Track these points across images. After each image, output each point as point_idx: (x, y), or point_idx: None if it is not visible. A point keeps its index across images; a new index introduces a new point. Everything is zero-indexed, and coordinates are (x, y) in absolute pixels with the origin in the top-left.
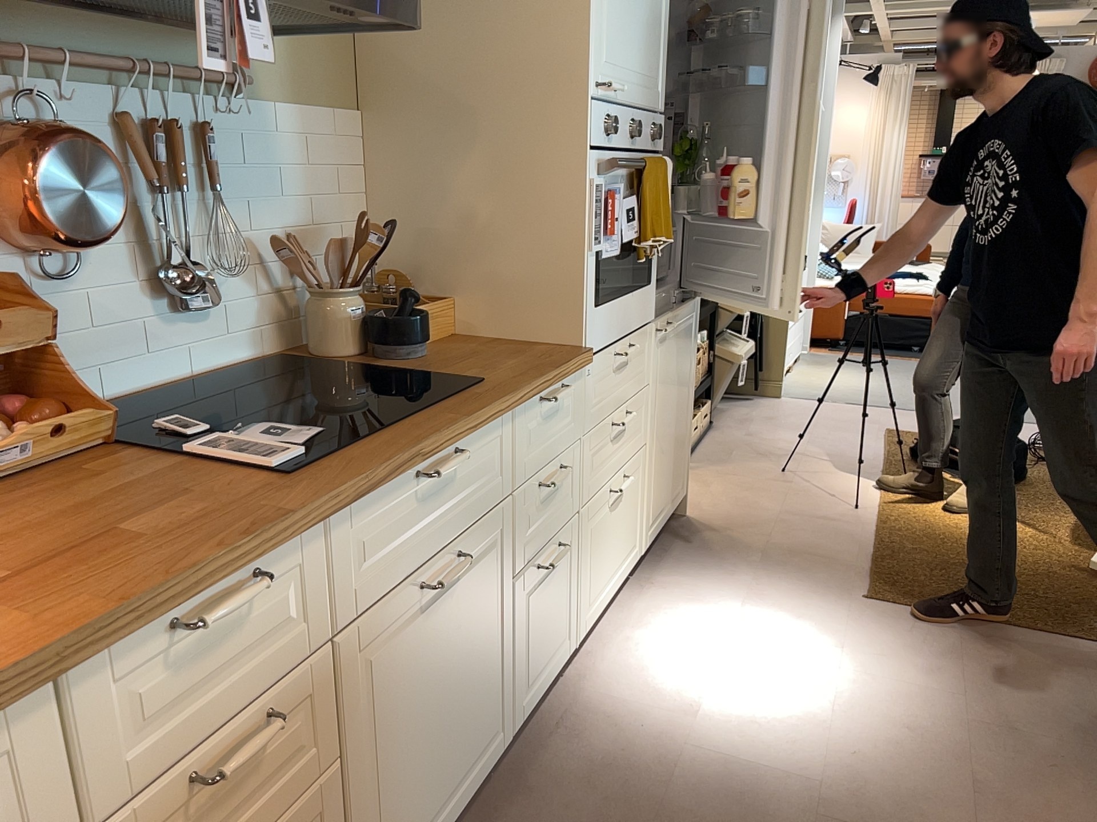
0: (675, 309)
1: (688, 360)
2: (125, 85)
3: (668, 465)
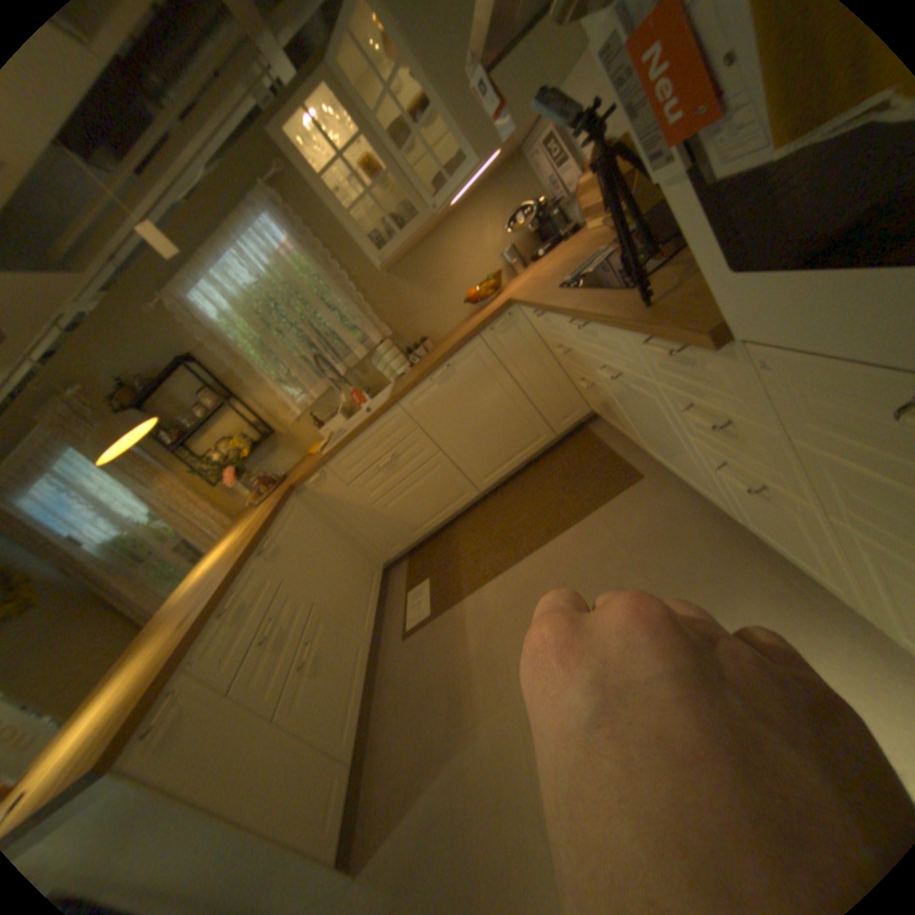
0: None
1: None
2: None
3: None
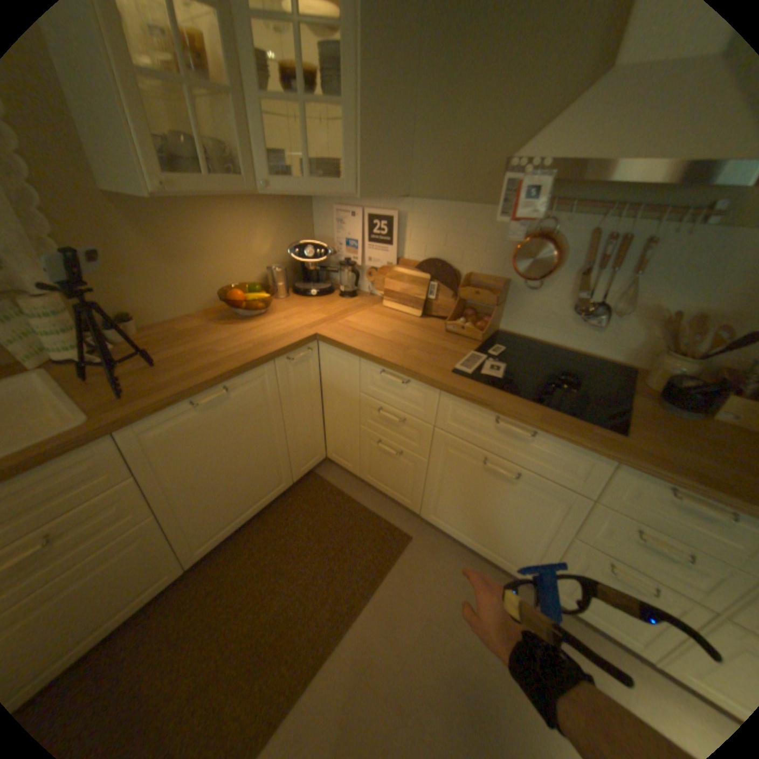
0: None
1: None
2: (612, 212)
3: None
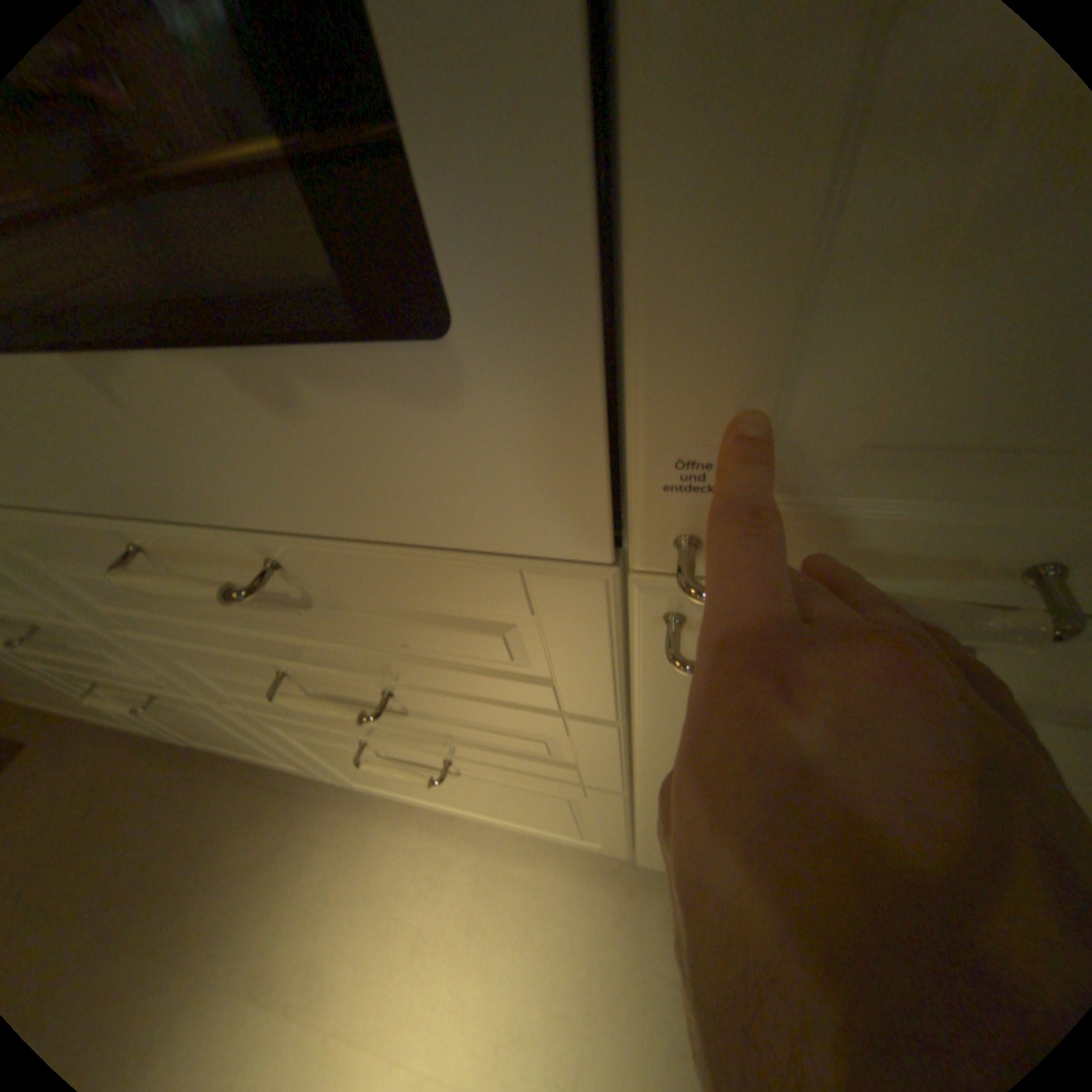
0: None
1: None
2: None
3: None
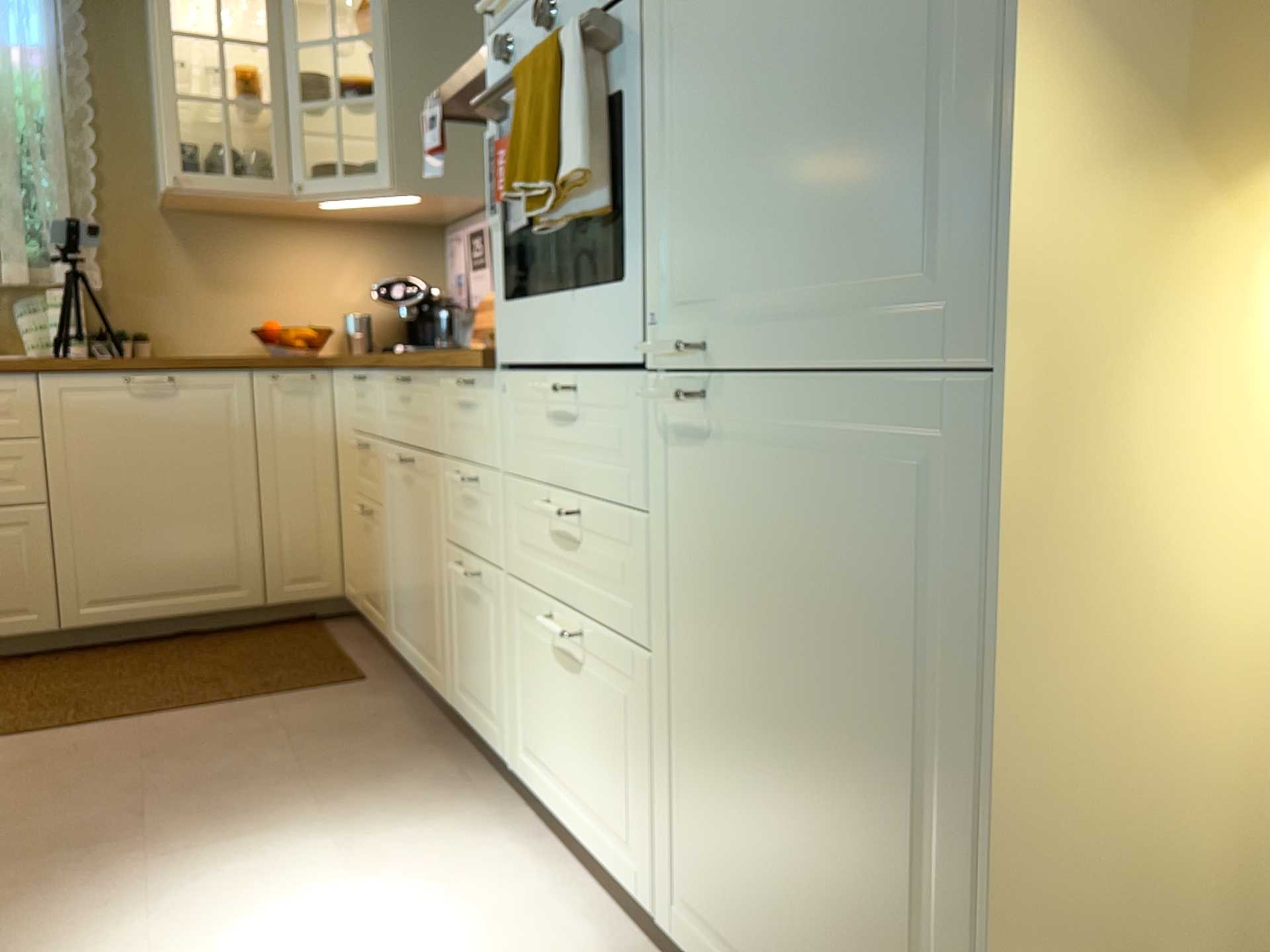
0: (777, 378)
1: (890, 610)
2: None
3: (777, 874)
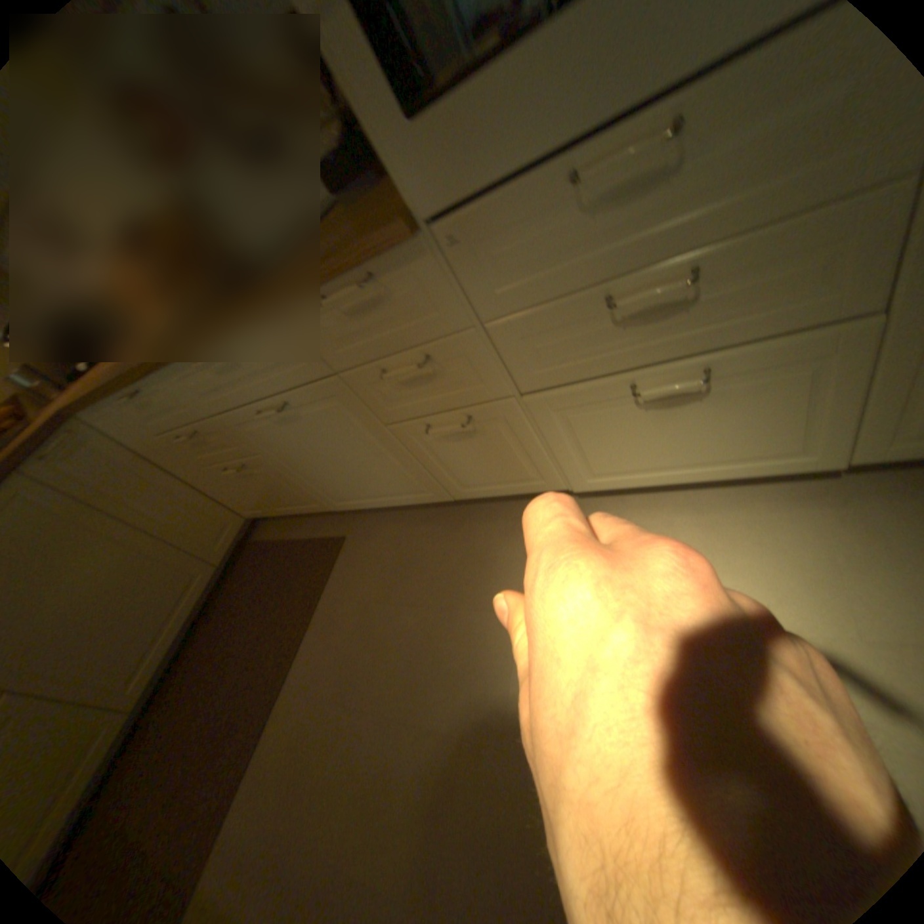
0: None
1: None
2: None
3: None
